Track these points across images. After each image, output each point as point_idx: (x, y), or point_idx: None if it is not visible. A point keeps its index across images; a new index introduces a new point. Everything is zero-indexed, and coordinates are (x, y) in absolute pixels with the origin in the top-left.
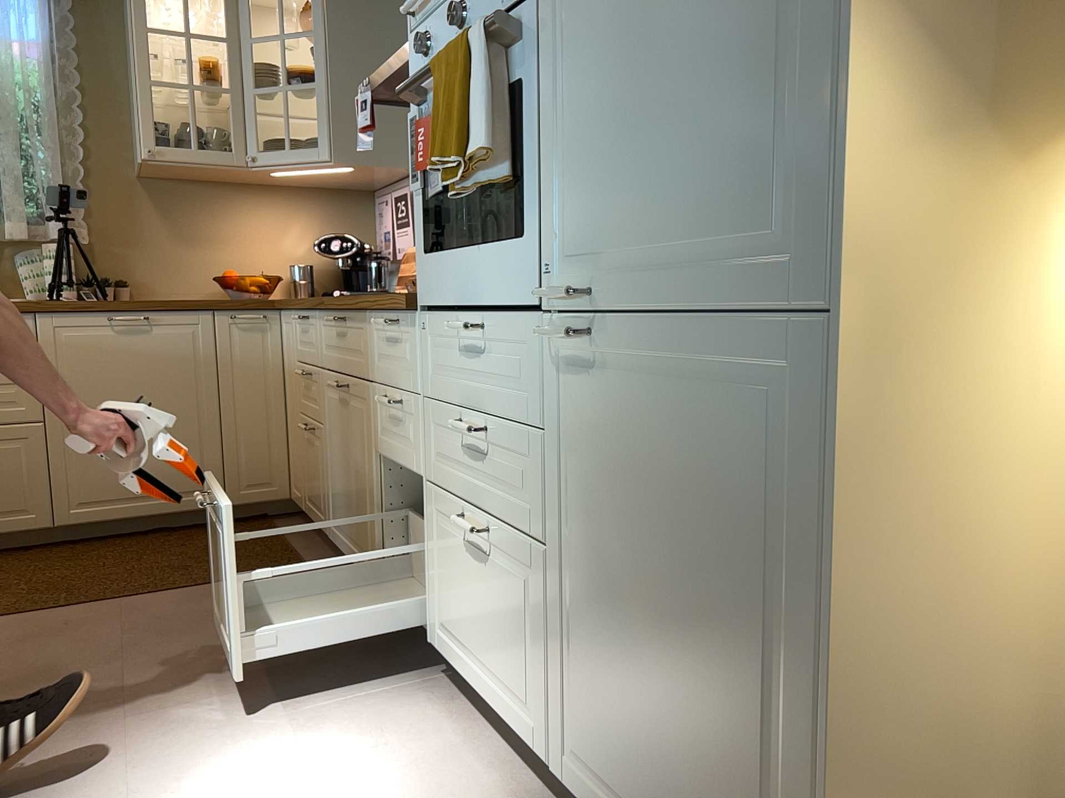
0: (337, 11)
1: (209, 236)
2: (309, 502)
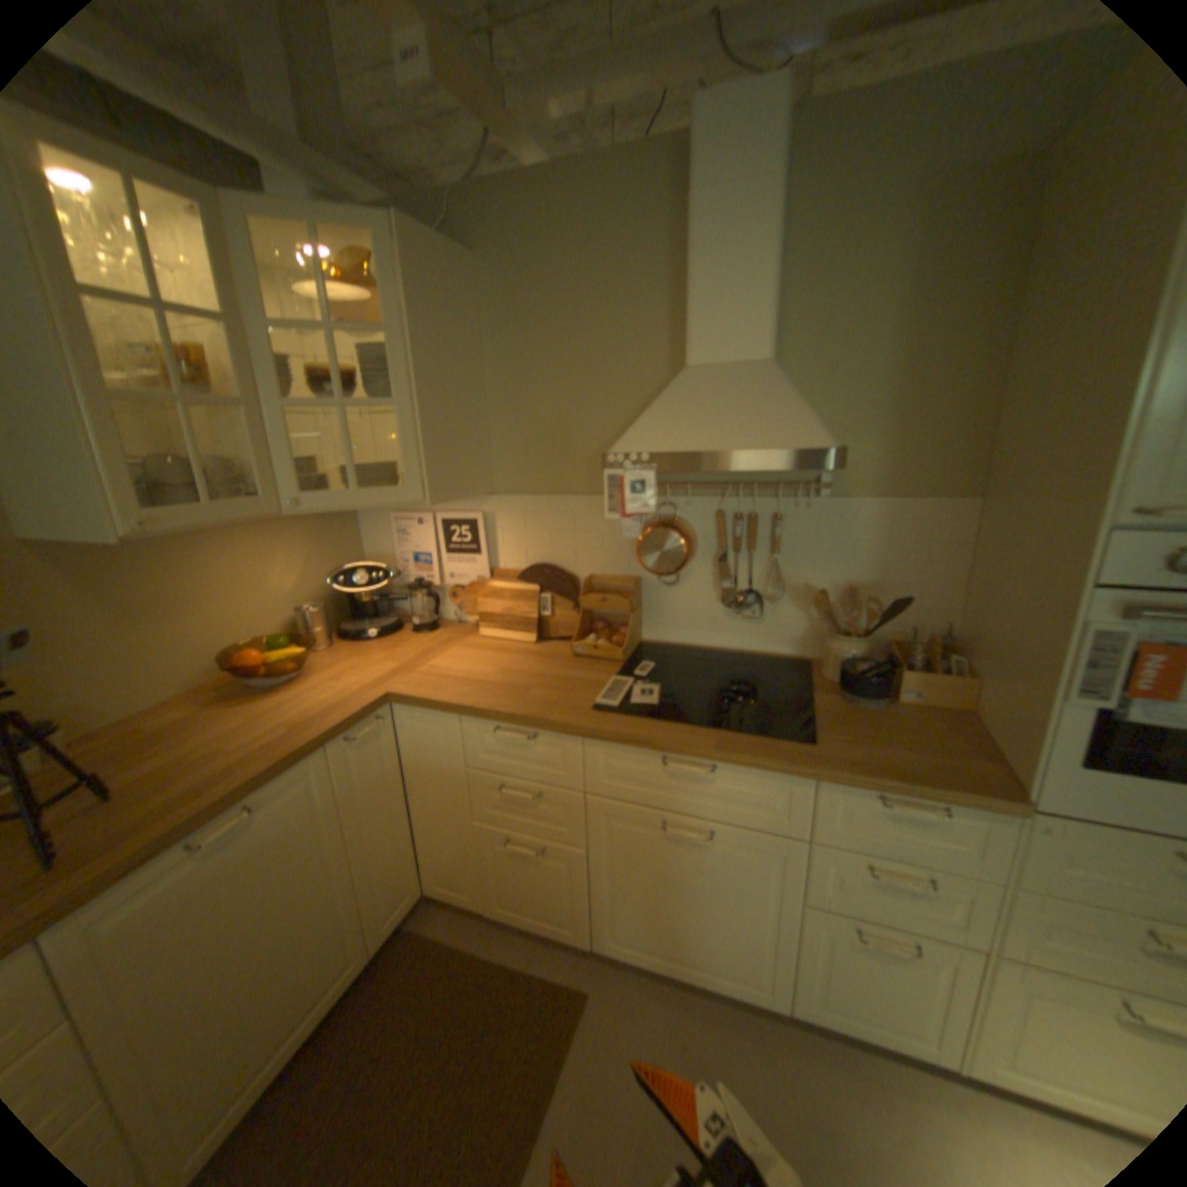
0: (414, 301)
1: (172, 603)
2: (510, 909)
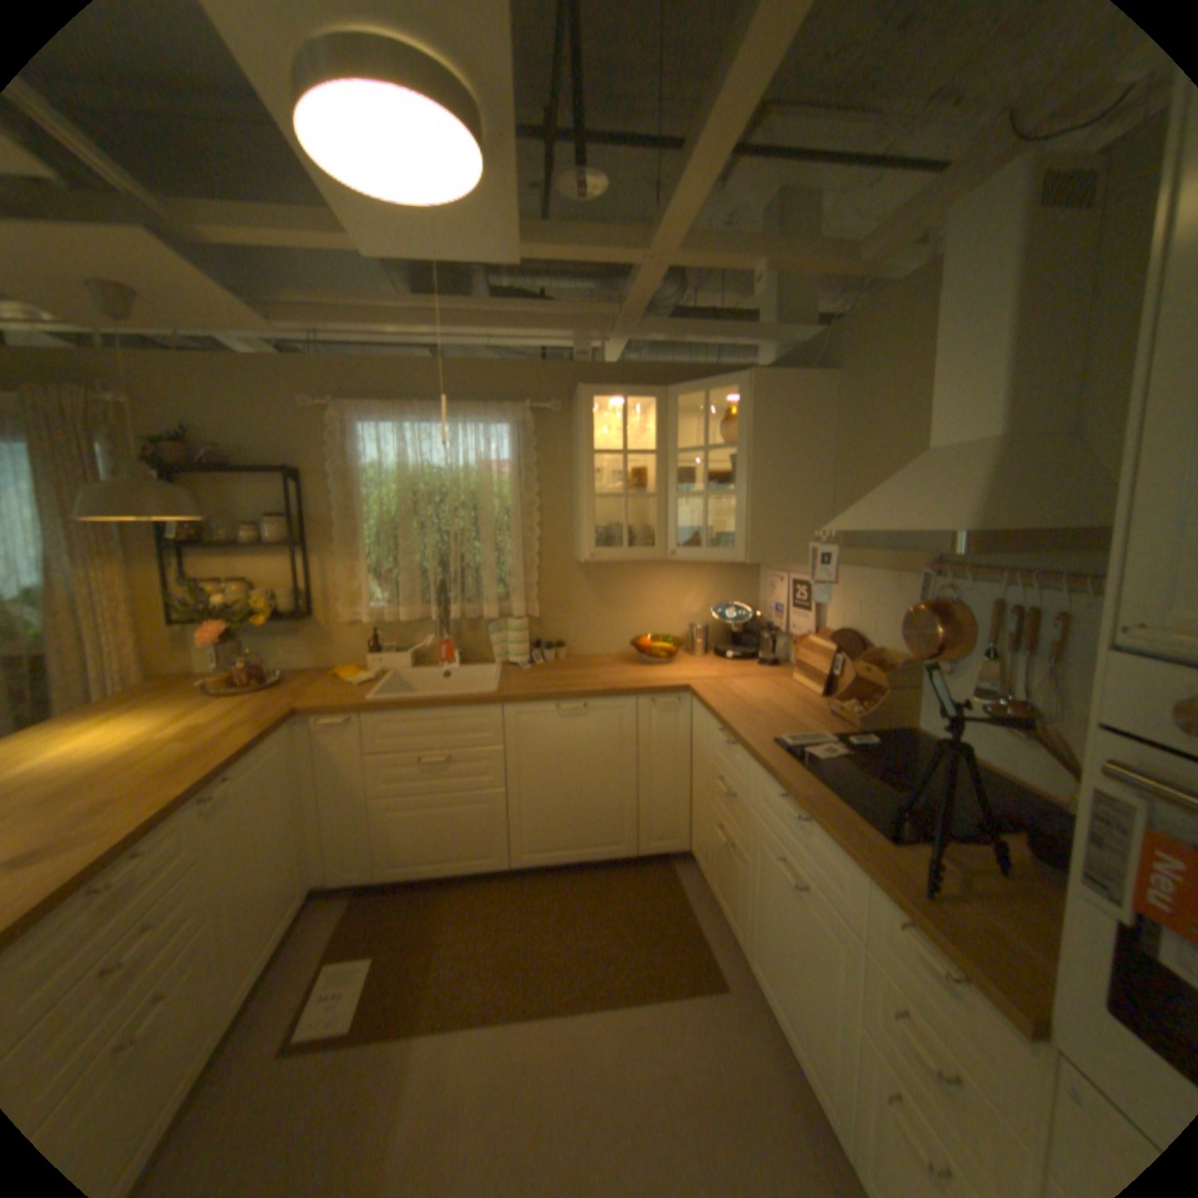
0: (761, 423)
1: (626, 602)
2: (718, 891)
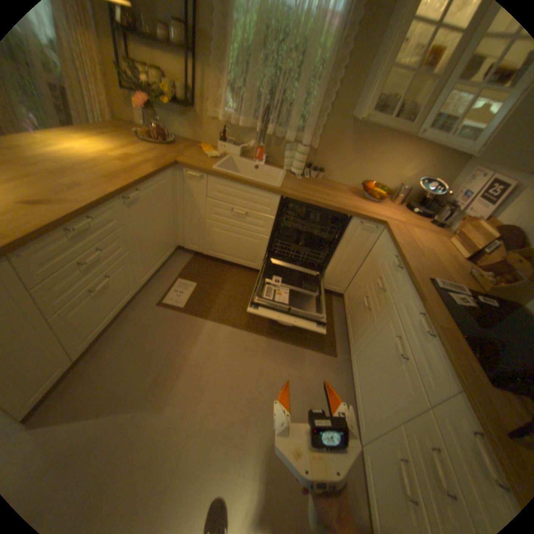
0: None
1: (370, 156)
2: (350, 319)
